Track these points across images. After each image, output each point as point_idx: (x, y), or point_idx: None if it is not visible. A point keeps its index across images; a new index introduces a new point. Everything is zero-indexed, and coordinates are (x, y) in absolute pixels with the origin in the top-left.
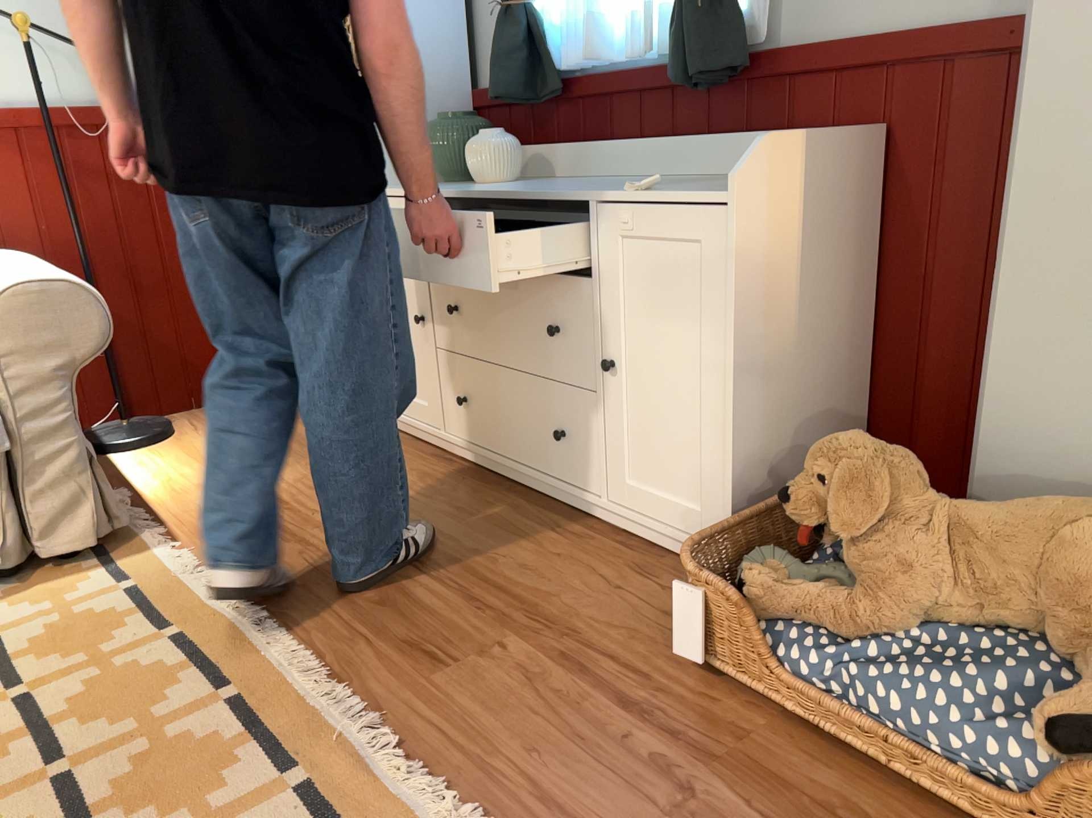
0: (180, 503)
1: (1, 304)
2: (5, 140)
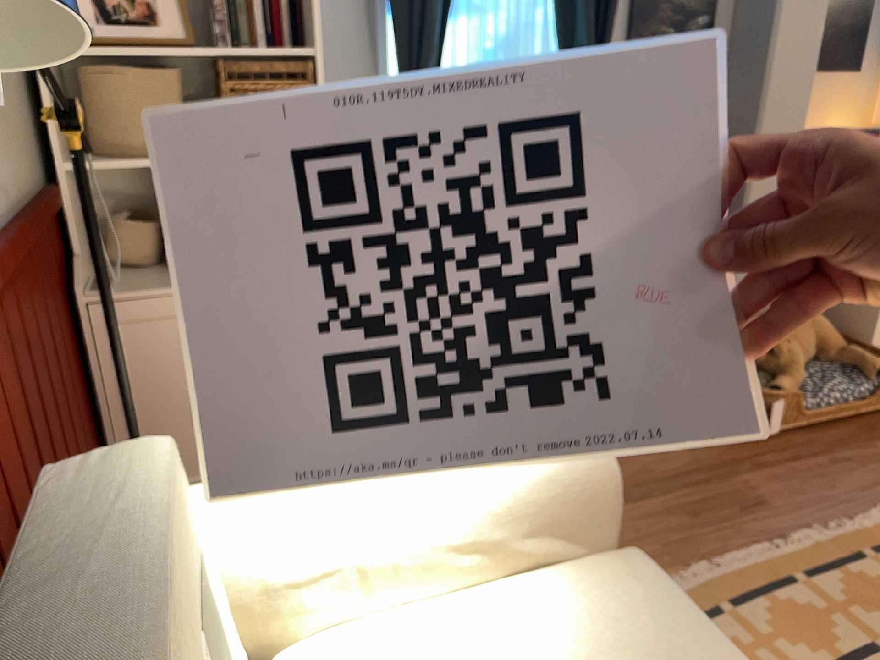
0: None
1: (605, 468)
2: None
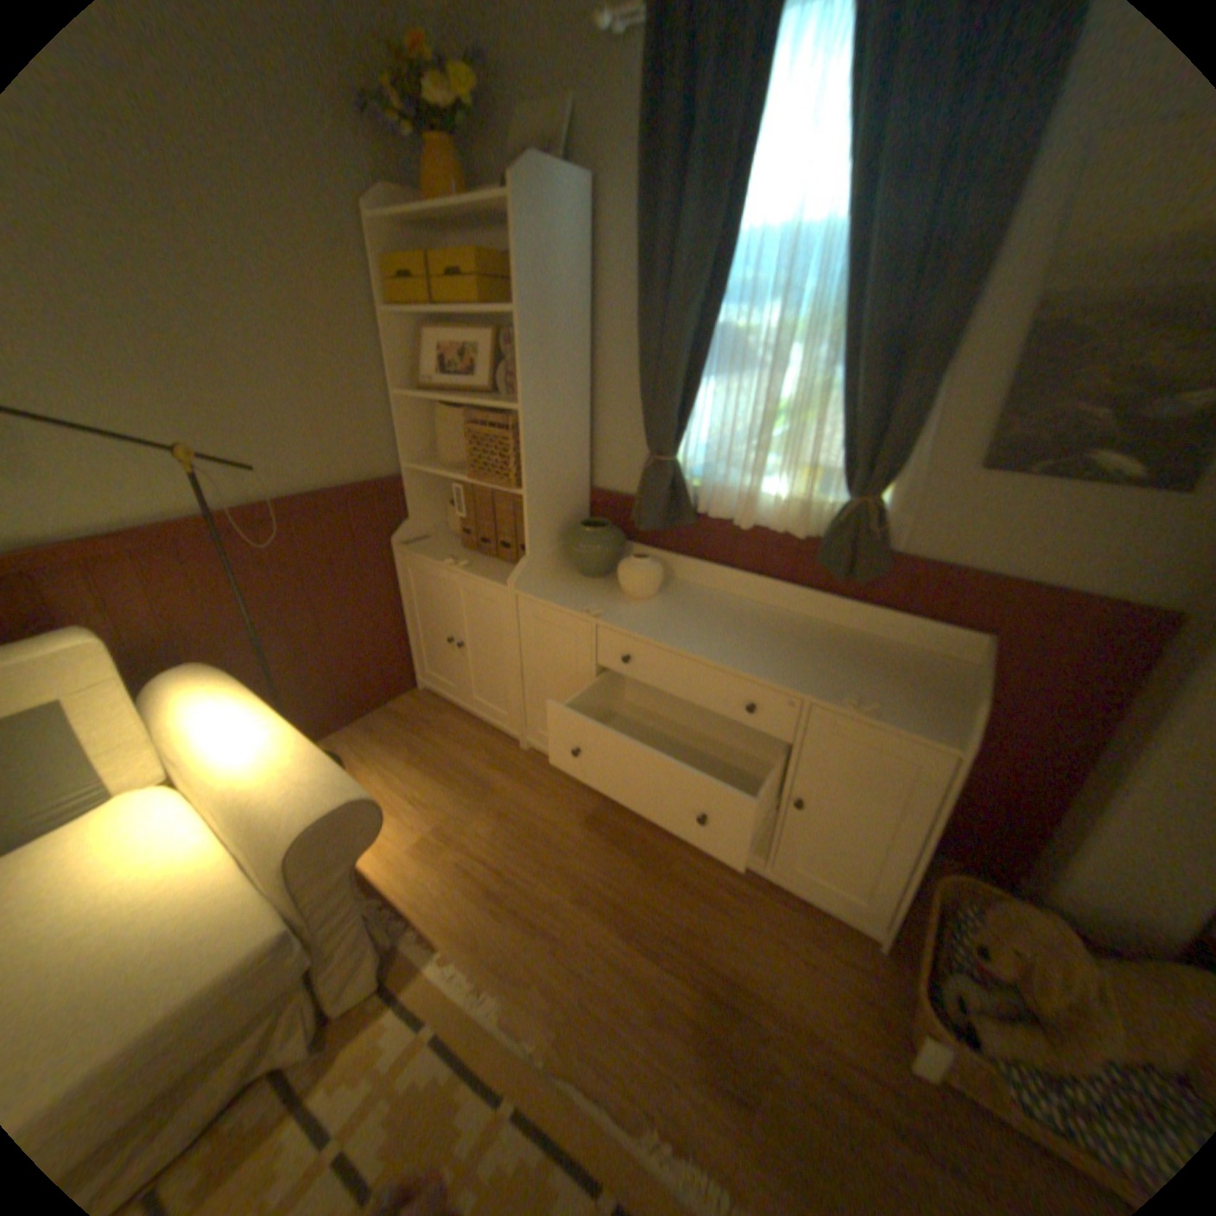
0: (406, 886)
1: (291, 850)
2: (160, 550)
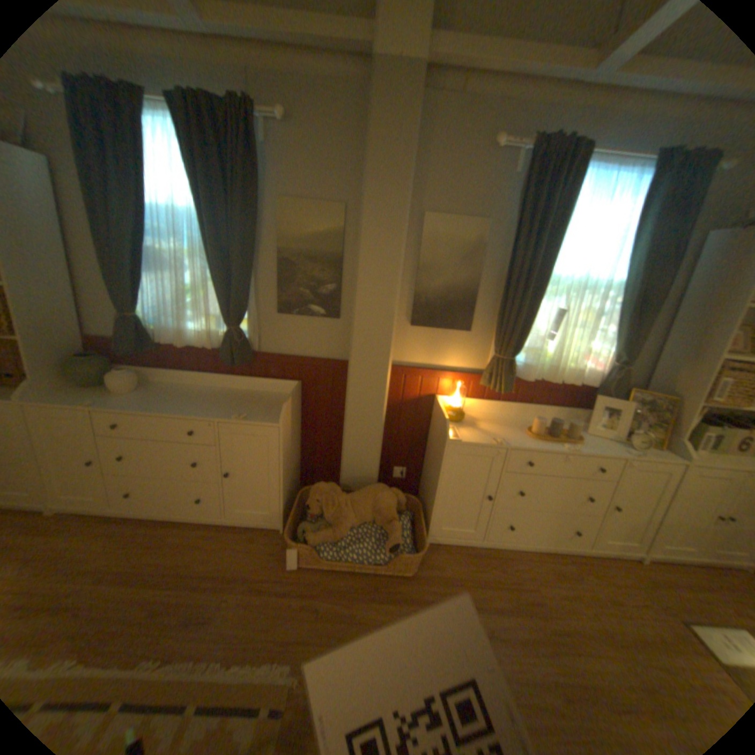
0: None
1: None
2: None
